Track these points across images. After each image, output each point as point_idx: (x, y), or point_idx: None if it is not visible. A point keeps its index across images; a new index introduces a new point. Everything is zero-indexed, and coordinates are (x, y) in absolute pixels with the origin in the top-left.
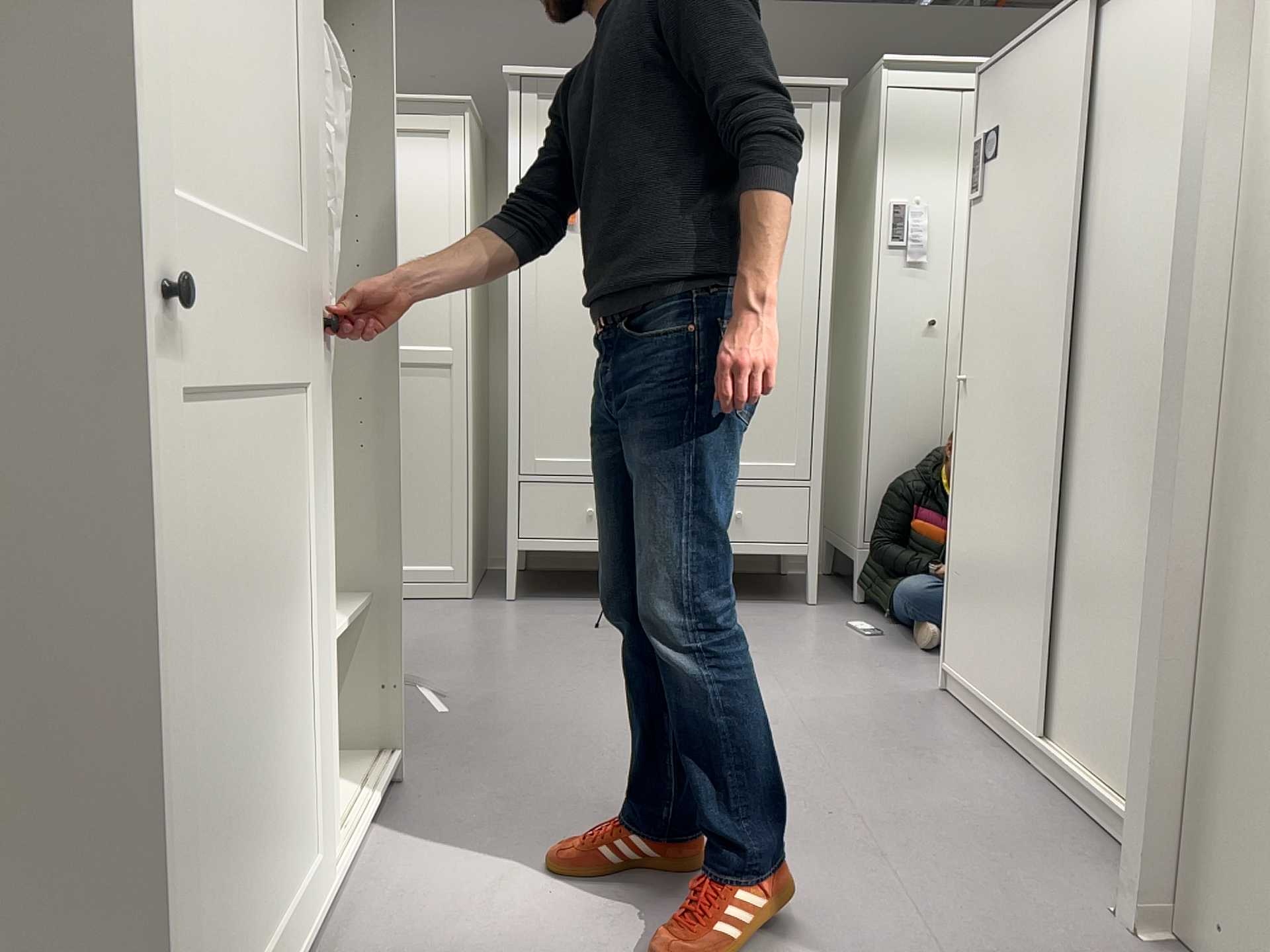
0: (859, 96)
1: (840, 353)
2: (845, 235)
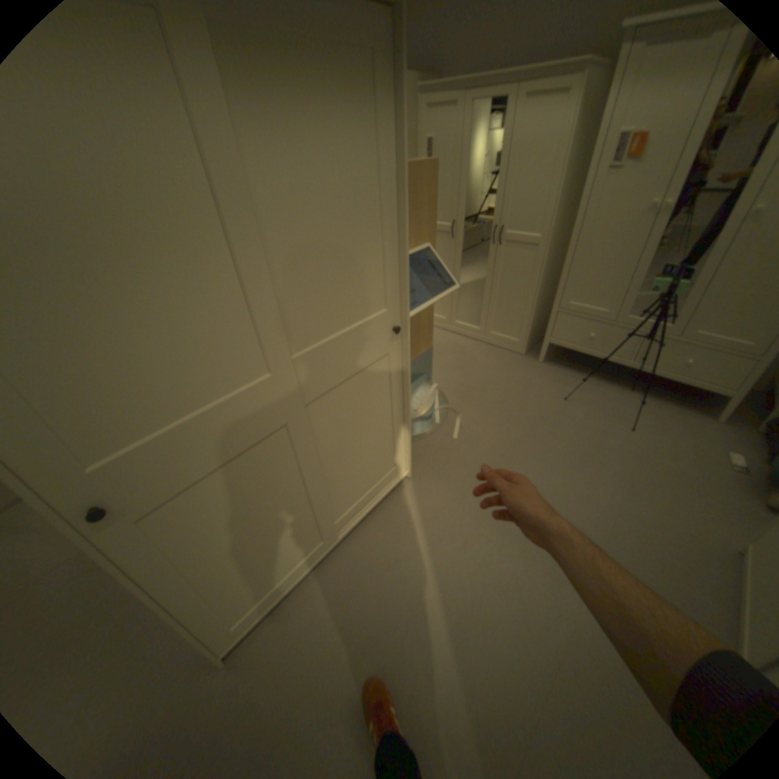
0: None
1: None
2: None
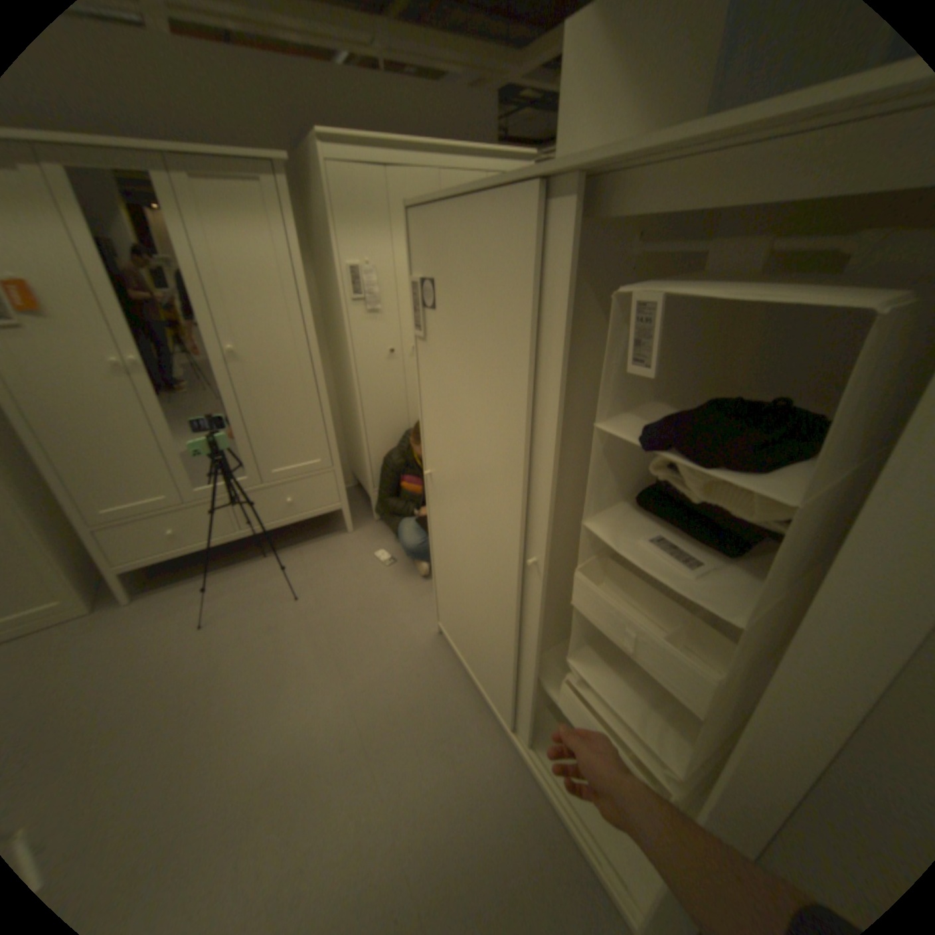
0: (303, 157)
1: (333, 361)
2: (319, 276)
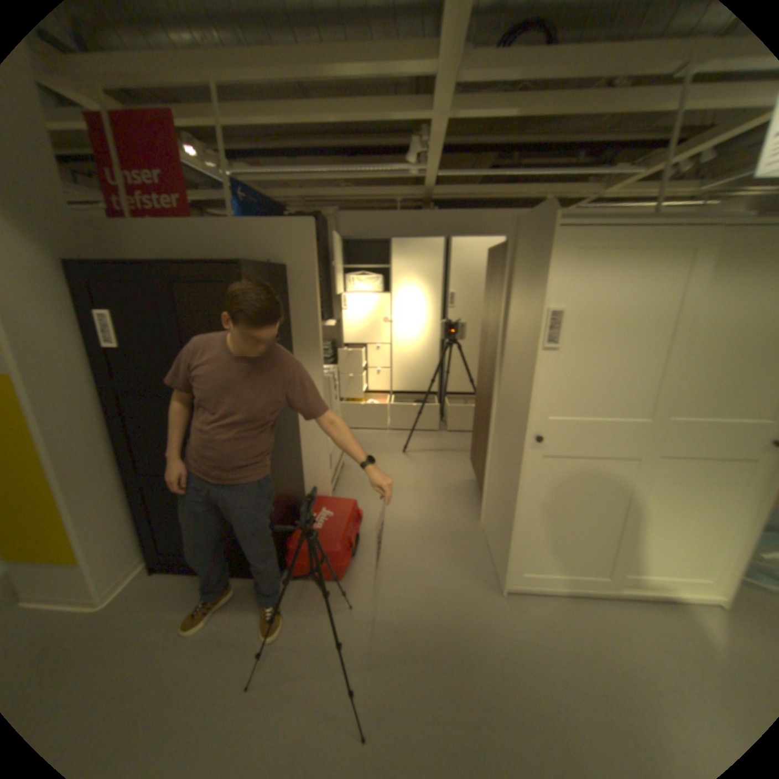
0: None
1: None
2: None
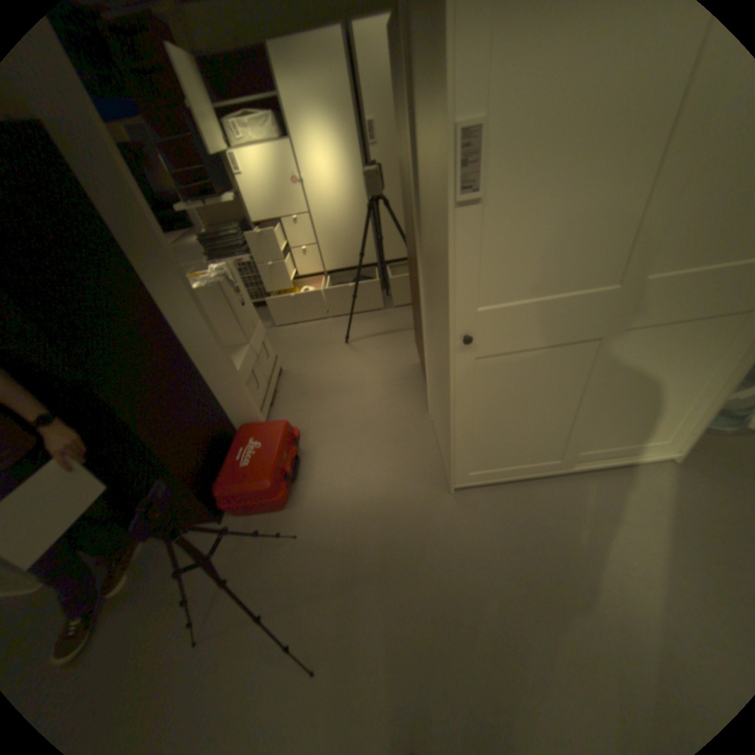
0: None
1: None
2: None
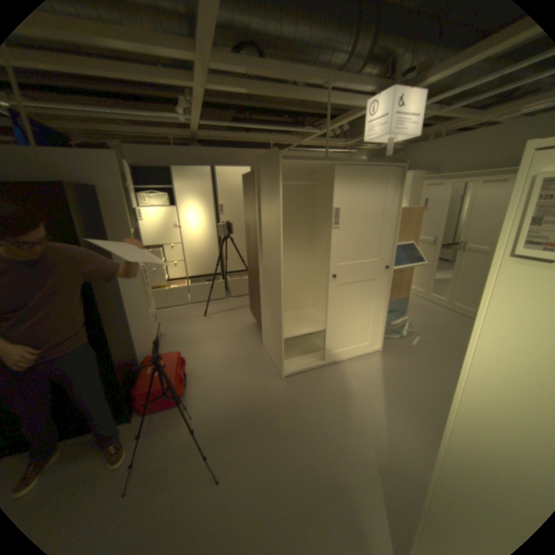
0: None
1: None
2: None
